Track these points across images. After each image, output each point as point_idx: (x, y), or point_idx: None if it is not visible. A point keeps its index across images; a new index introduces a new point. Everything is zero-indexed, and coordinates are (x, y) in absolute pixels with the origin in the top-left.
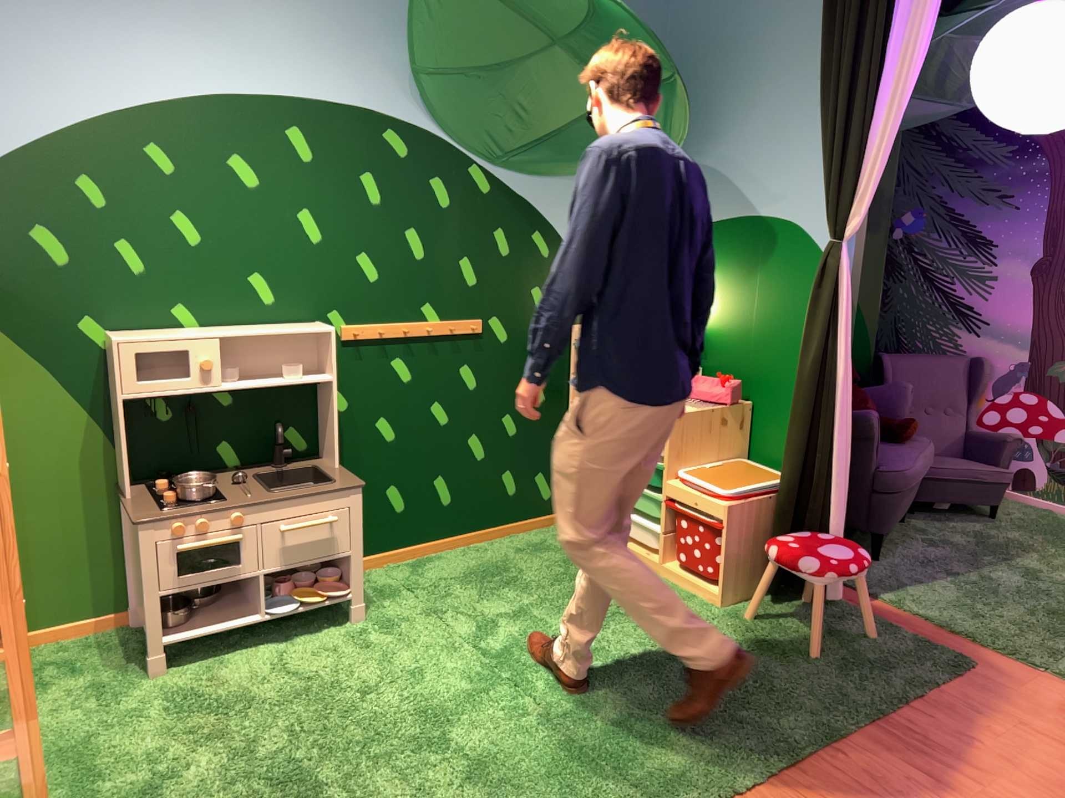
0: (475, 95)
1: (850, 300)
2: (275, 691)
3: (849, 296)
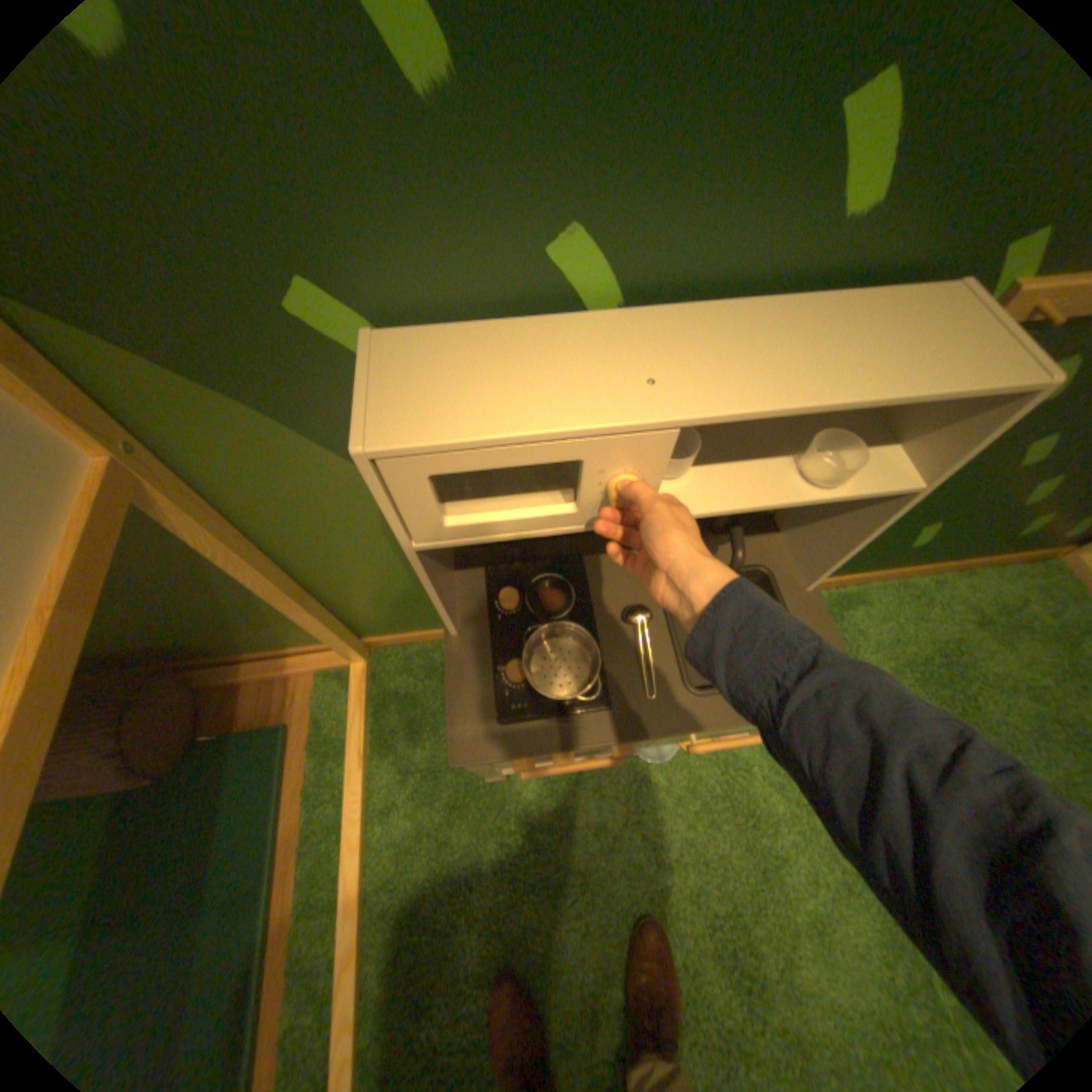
0: None
1: None
2: (627, 879)
3: None
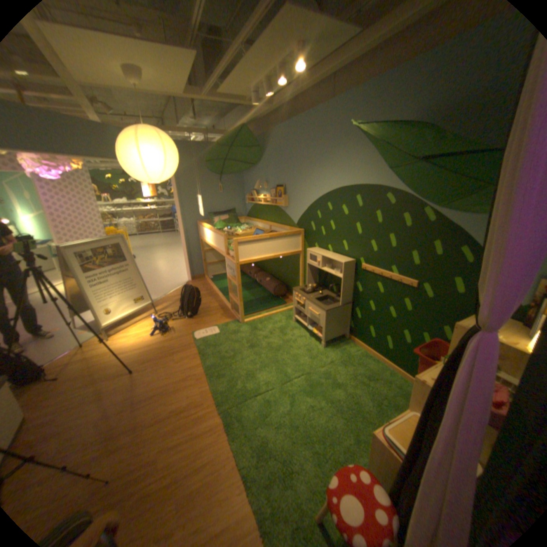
0: (420, 172)
1: (466, 392)
2: (288, 339)
3: (465, 386)
